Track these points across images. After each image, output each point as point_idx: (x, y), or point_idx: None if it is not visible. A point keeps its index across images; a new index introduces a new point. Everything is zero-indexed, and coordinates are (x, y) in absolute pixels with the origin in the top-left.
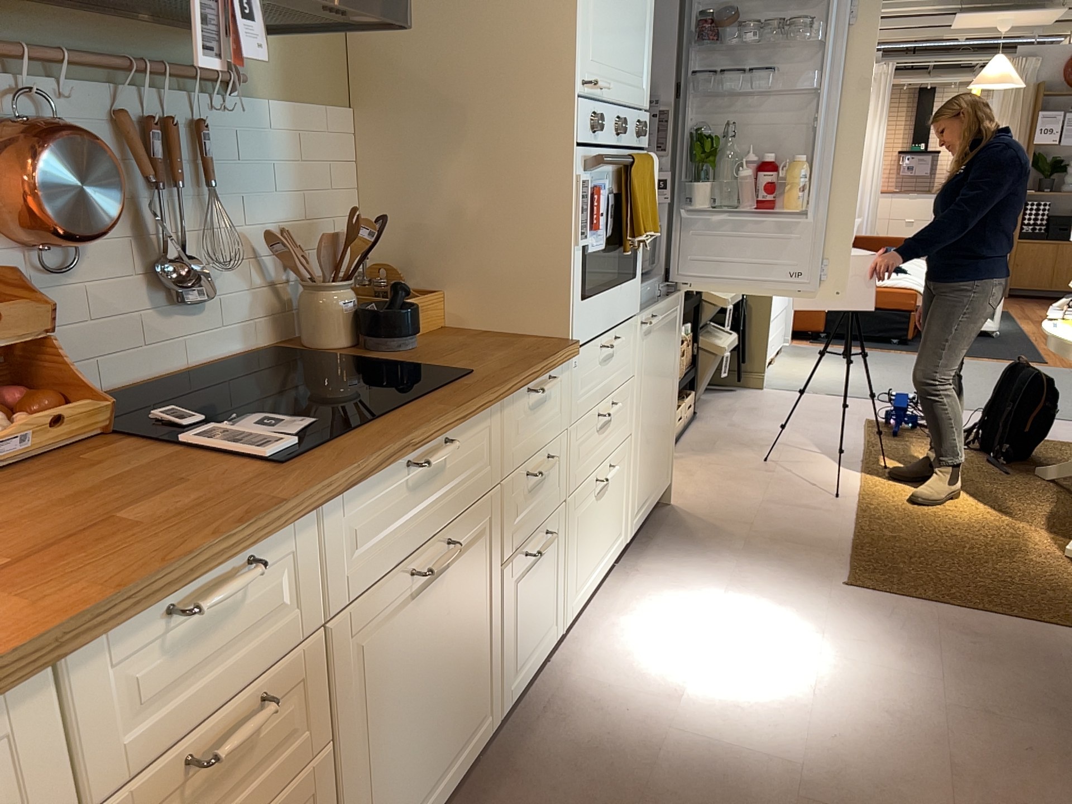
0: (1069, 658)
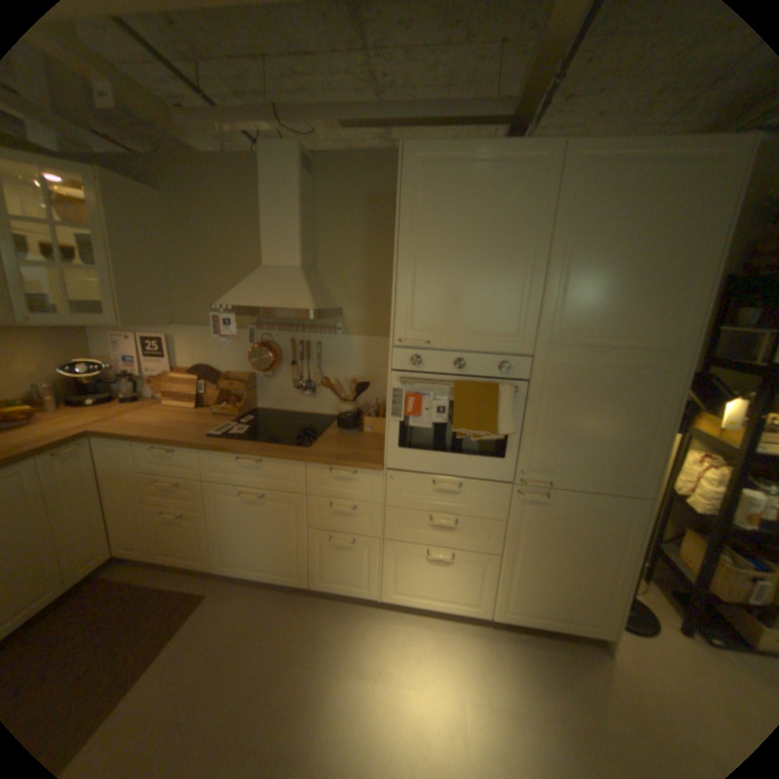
0: None
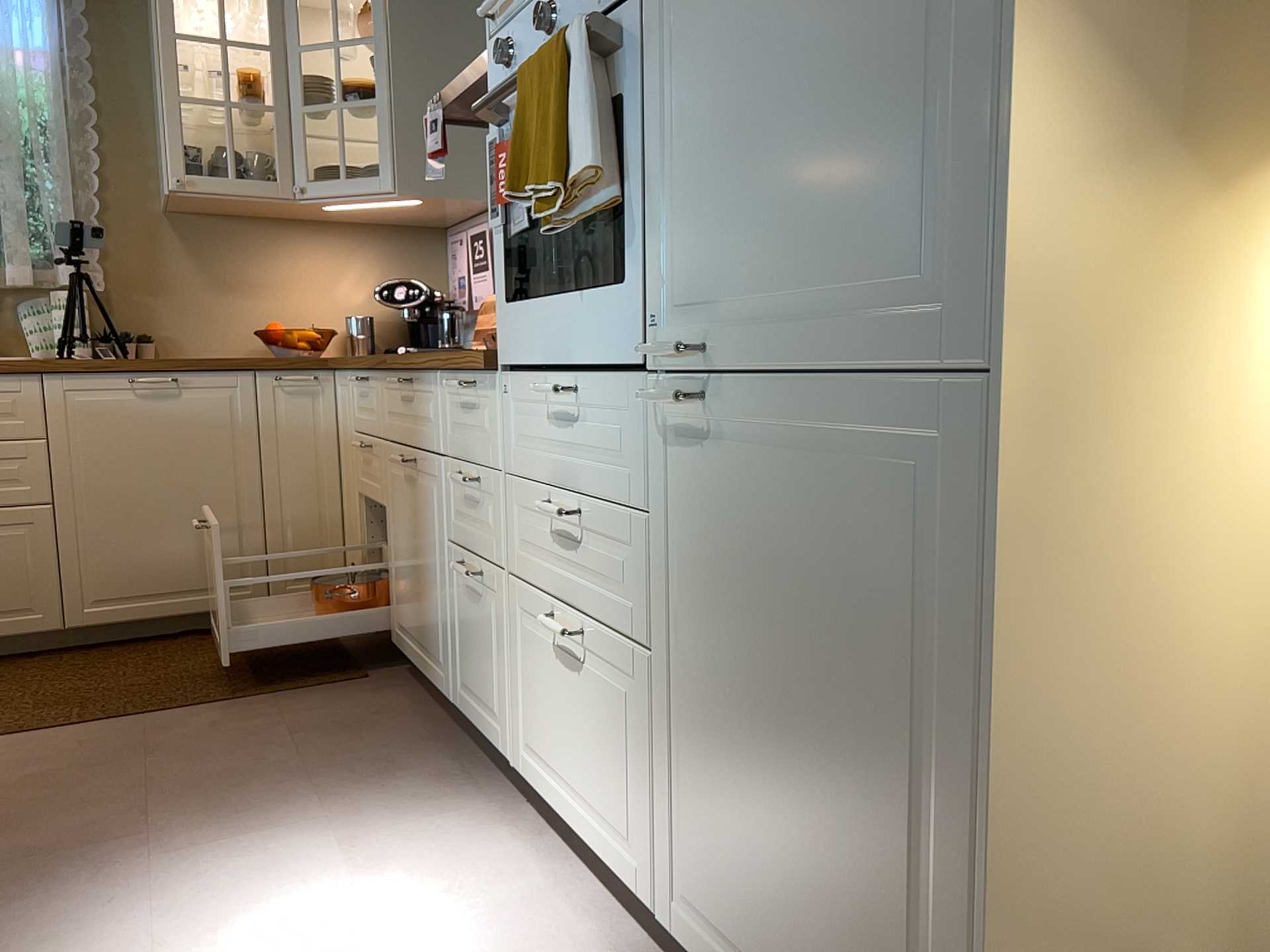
0: None
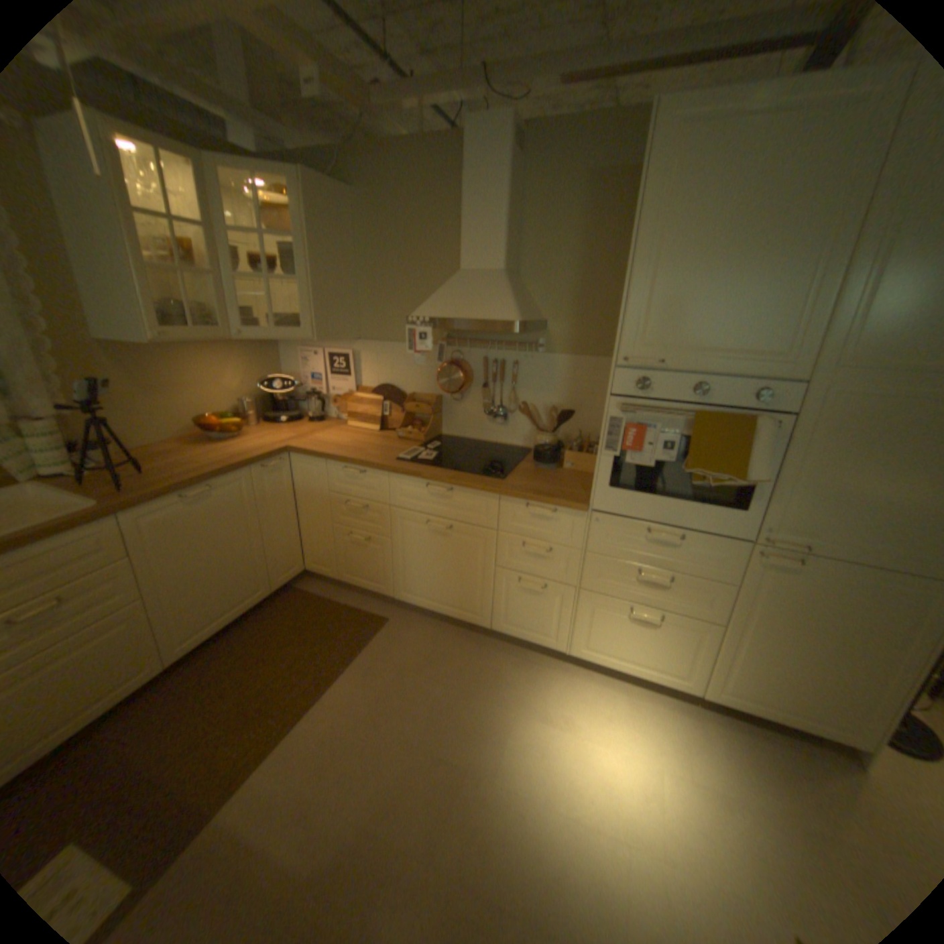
0: None
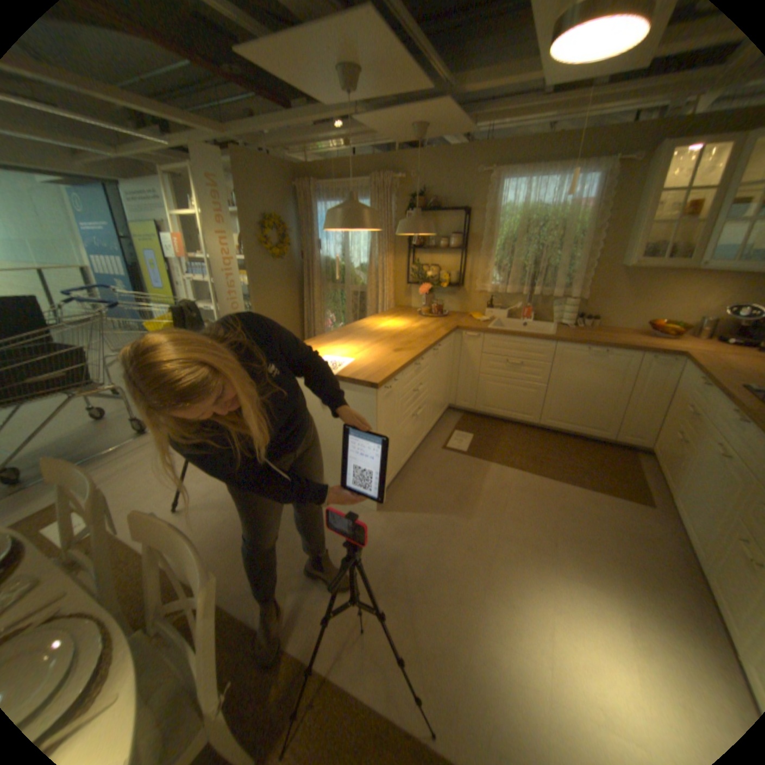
0: (379, 657)
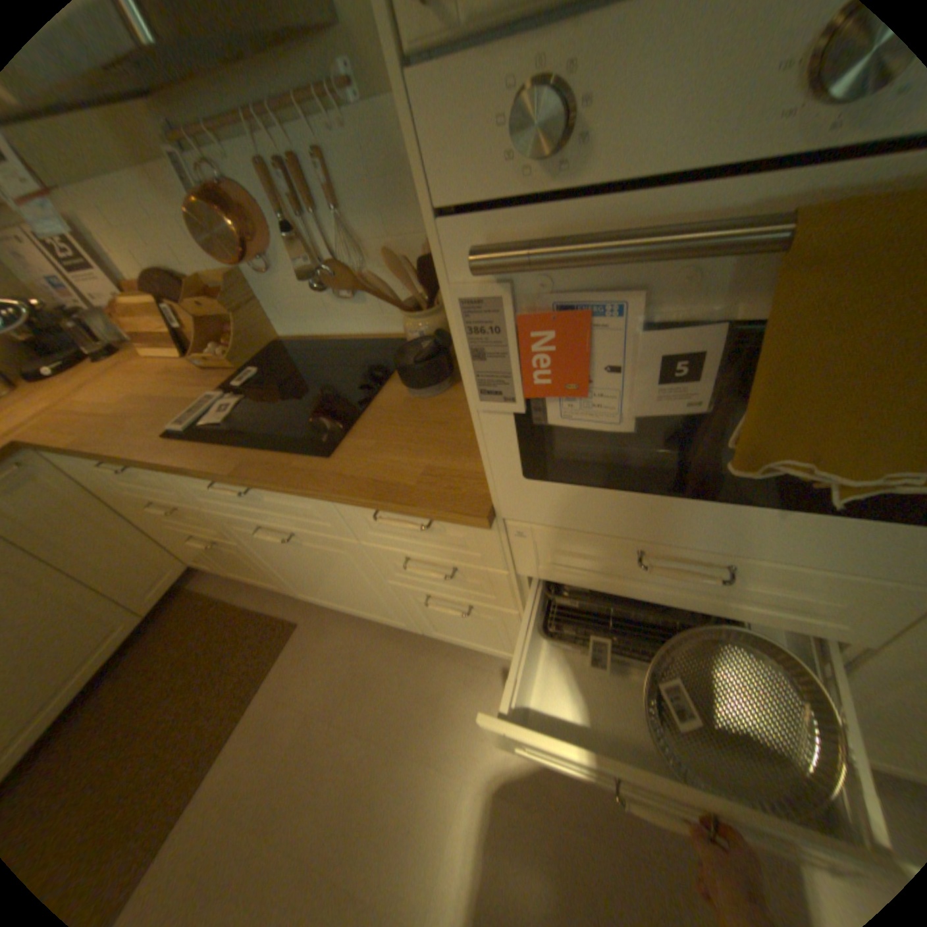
0: None
